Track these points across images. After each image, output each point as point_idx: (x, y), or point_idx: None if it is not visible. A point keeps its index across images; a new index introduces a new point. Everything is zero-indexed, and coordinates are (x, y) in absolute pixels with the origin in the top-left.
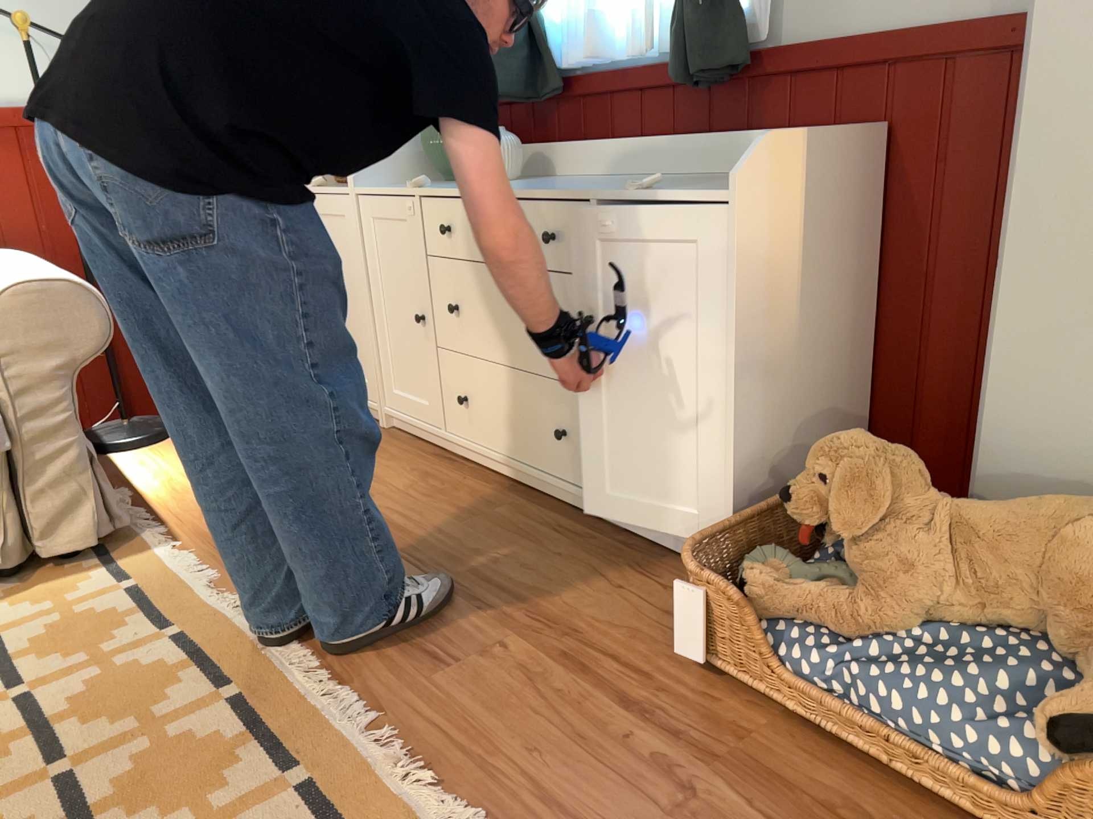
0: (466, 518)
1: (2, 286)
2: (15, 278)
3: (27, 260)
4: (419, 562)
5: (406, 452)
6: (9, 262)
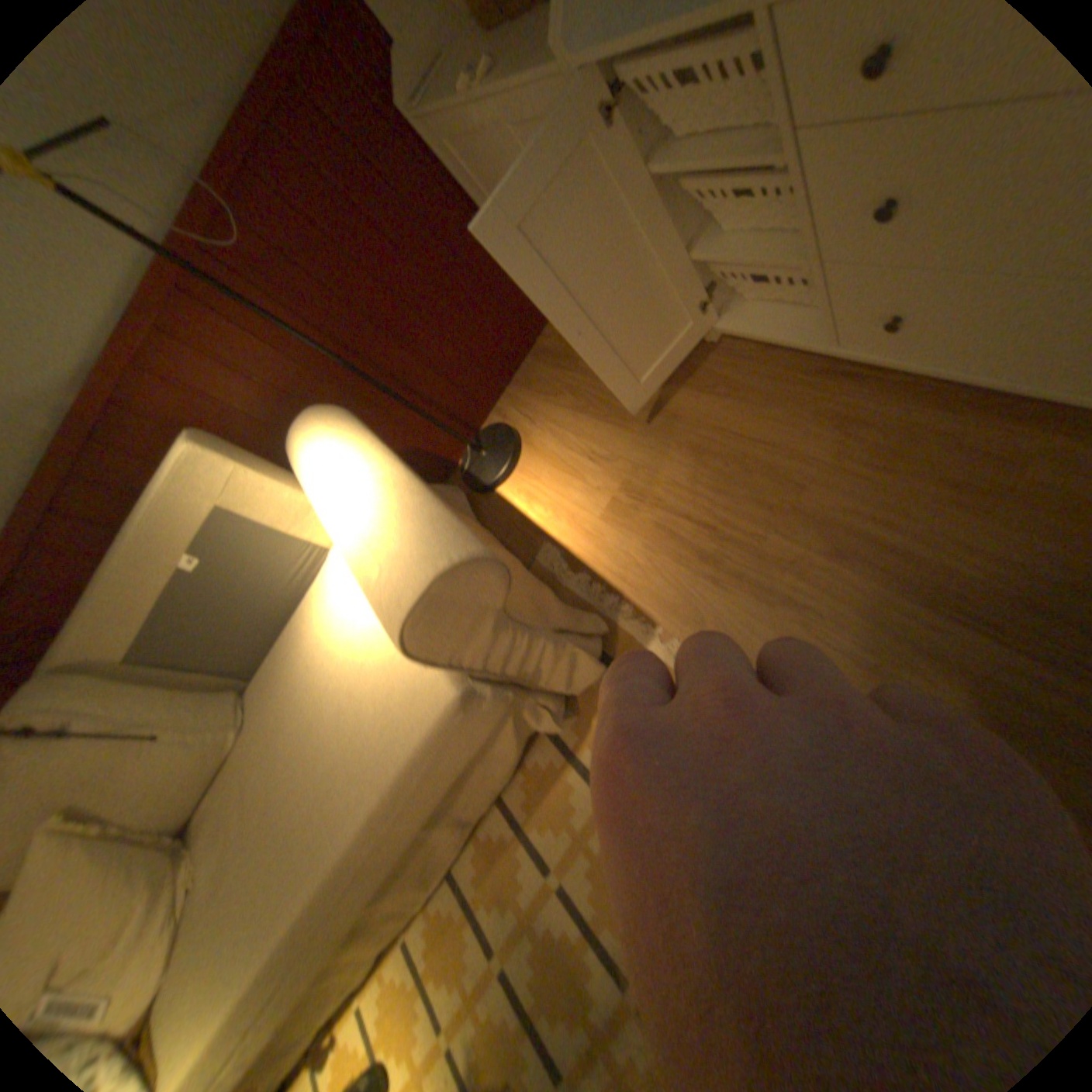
0: (990, 503)
1: (388, 610)
2: (382, 577)
3: (337, 459)
4: (994, 623)
5: (780, 379)
6: (332, 484)
